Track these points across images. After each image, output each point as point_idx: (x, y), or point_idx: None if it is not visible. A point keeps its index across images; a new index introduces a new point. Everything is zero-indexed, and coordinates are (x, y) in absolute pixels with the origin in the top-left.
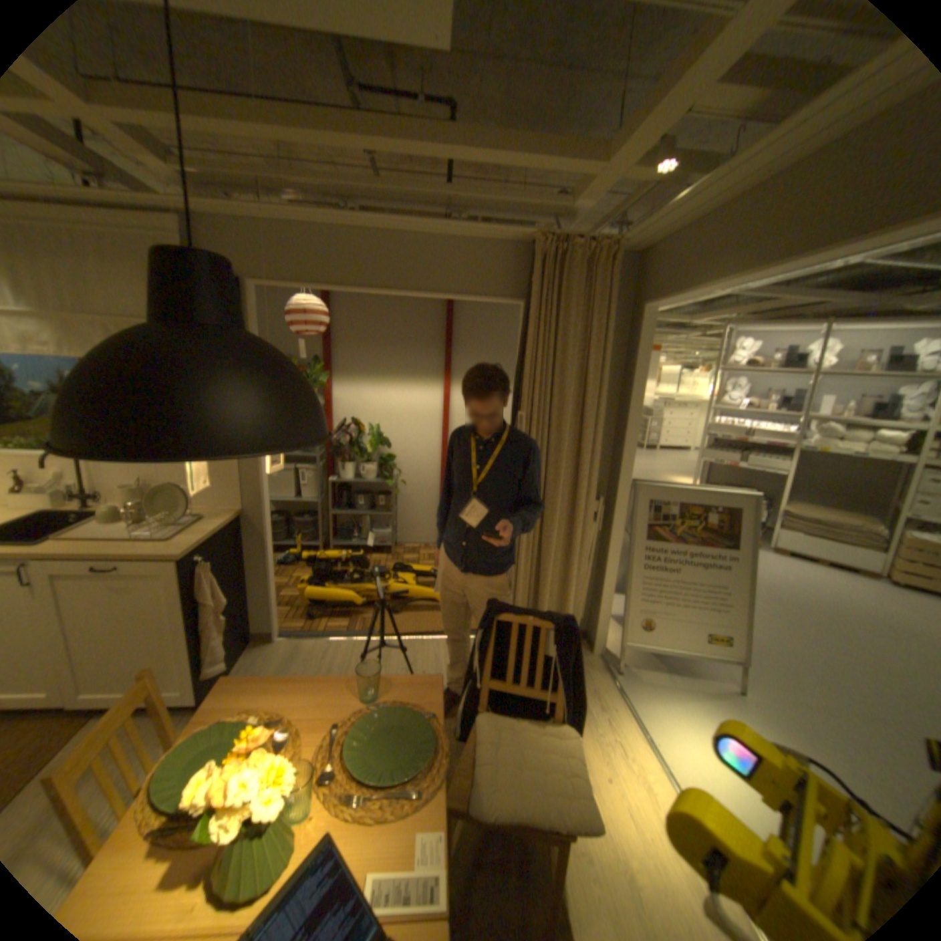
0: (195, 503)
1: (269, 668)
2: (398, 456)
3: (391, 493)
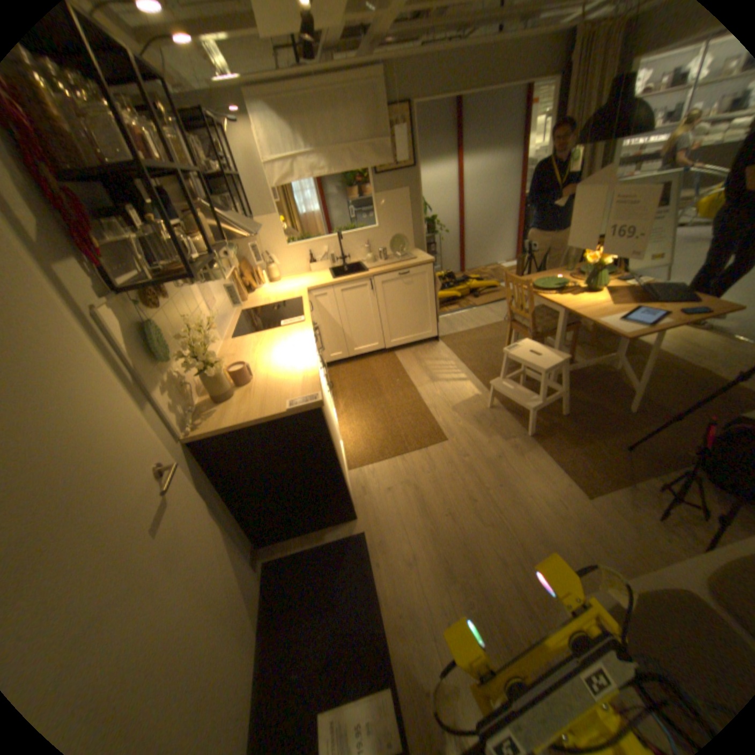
0: (391, 251)
1: (443, 327)
2: (432, 219)
3: (431, 245)
